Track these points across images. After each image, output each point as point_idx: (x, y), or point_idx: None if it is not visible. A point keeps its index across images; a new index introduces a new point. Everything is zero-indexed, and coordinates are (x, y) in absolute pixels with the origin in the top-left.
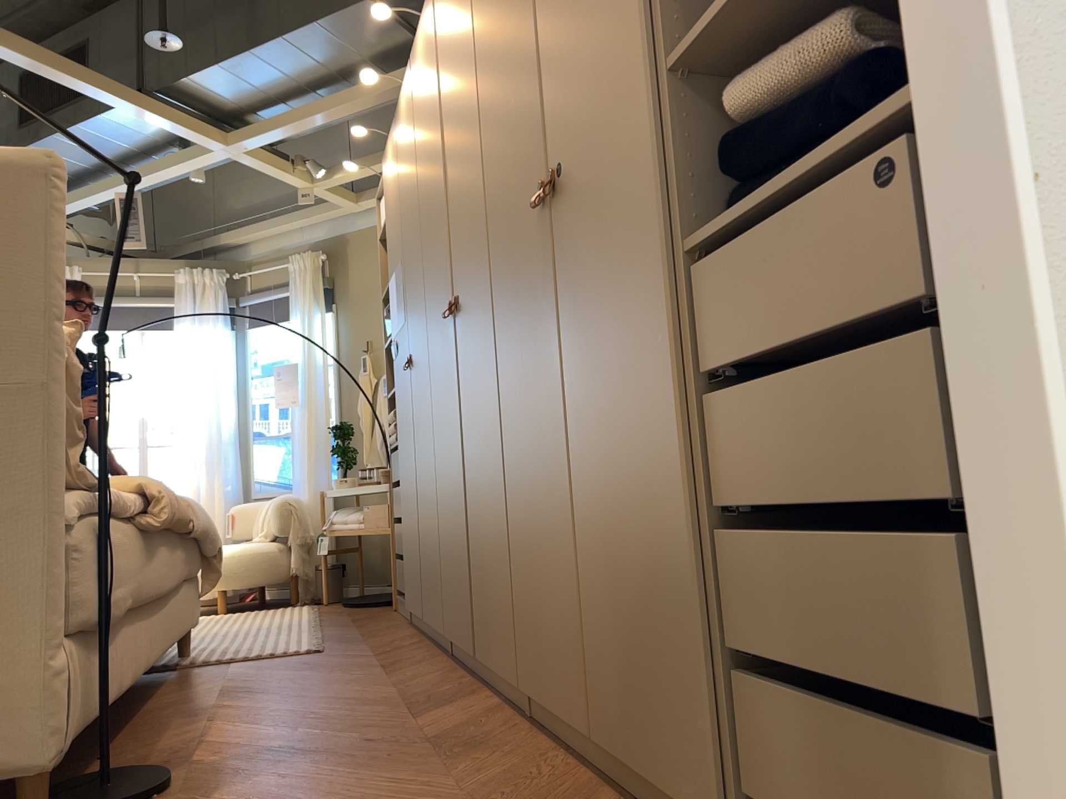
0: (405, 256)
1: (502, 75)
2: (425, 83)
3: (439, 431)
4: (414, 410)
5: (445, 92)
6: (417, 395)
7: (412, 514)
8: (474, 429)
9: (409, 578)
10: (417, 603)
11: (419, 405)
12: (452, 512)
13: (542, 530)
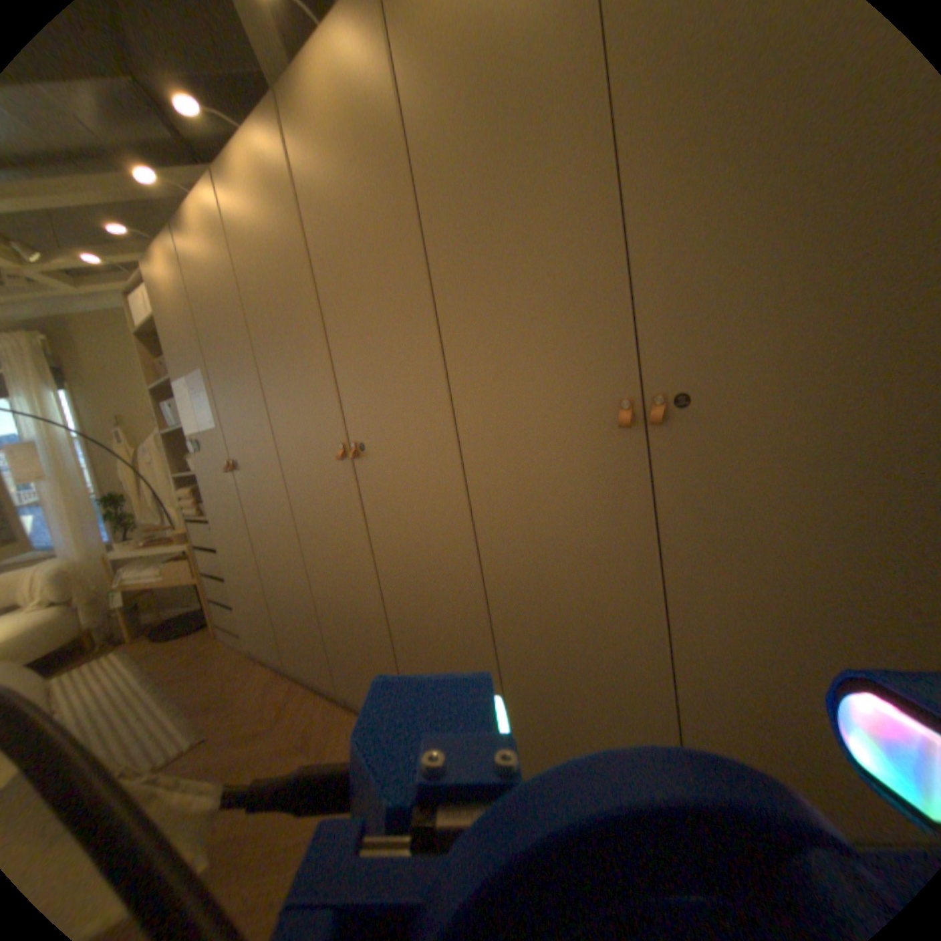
0: (207, 369)
1: (480, 250)
2: (248, 206)
3: (306, 542)
4: (243, 507)
5: (306, 230)
6: (249, 498)
7: (247, 585)
8: (394, 565)
9: (244, 628)
10: (264, 651)
11: (256, 508)
12: (342, 613)
13: (565, 692)
